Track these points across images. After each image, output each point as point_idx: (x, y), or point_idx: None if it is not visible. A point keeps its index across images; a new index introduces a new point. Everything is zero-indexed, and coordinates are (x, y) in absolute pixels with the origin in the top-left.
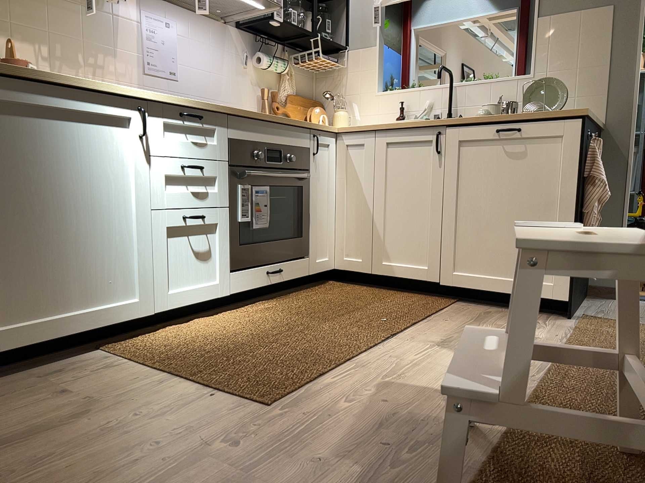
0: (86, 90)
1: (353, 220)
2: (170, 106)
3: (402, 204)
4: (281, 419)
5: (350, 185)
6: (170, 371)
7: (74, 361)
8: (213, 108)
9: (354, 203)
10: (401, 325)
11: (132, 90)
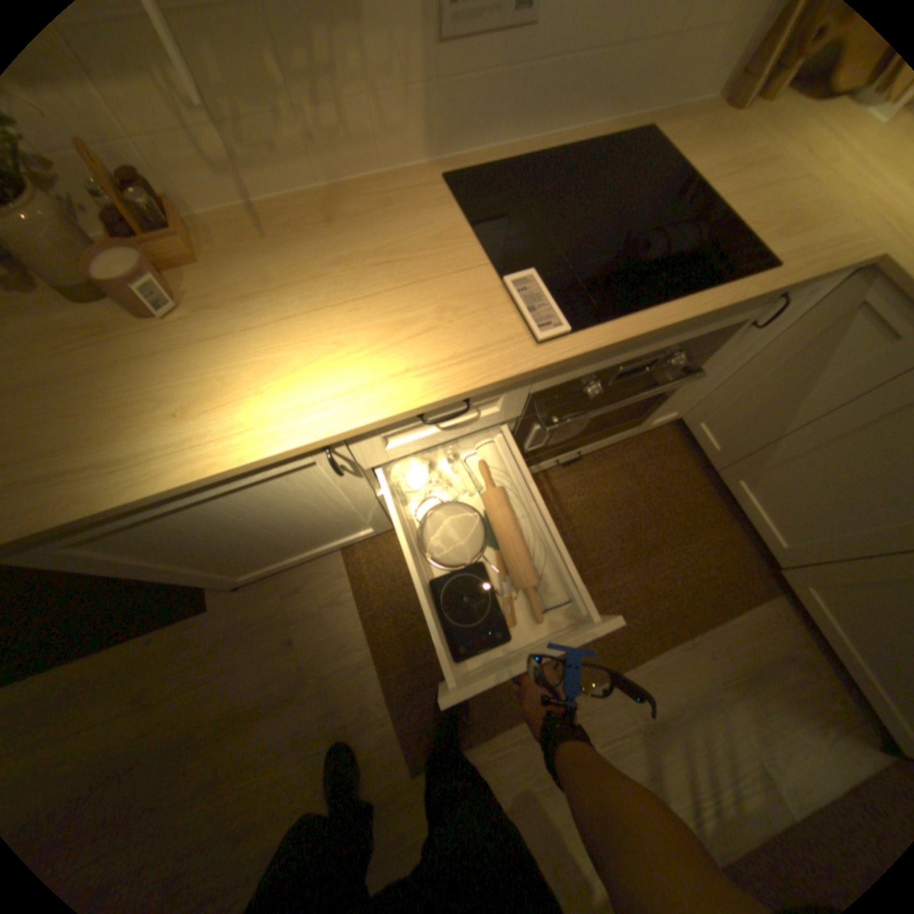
0: (201, 483)
1: (753, 405)
2: (392, 419)
3: (845, 475)
4: (408, 816)
5: (796, 363)
6: (372, 652)
7: (311, 579)
8: (497, 384)
9: (776, 389)
10: (645, 654)
11: (300, 438)
